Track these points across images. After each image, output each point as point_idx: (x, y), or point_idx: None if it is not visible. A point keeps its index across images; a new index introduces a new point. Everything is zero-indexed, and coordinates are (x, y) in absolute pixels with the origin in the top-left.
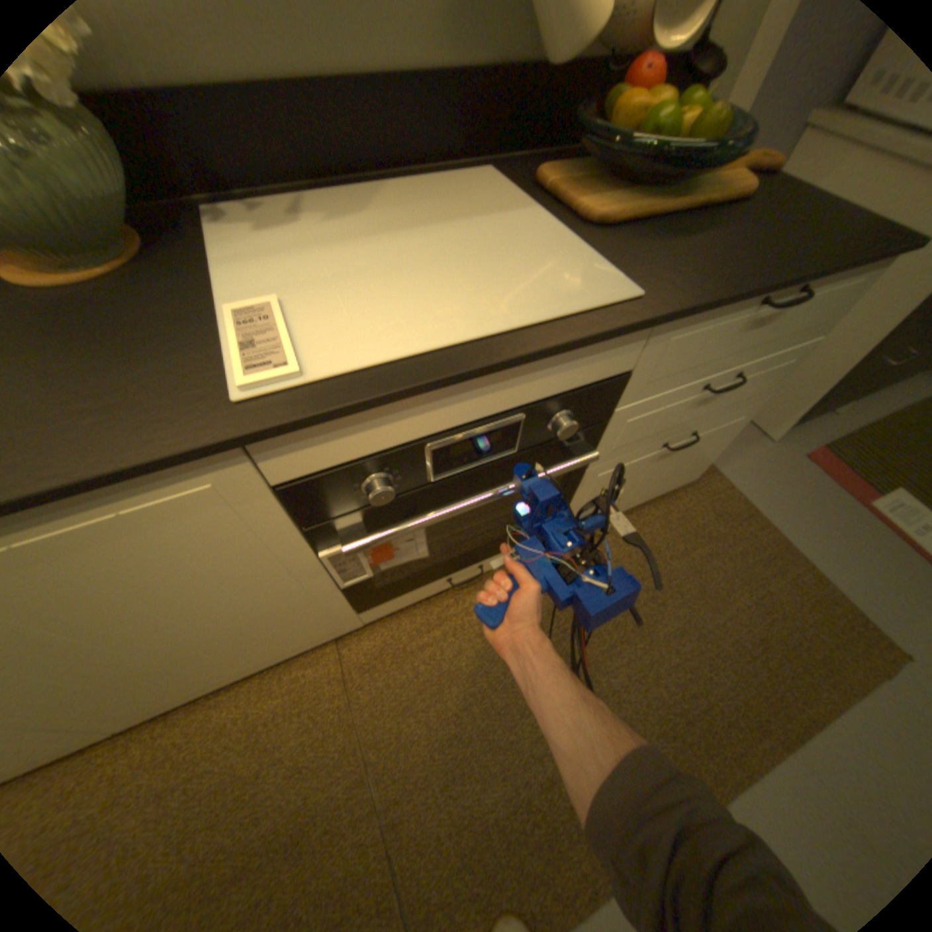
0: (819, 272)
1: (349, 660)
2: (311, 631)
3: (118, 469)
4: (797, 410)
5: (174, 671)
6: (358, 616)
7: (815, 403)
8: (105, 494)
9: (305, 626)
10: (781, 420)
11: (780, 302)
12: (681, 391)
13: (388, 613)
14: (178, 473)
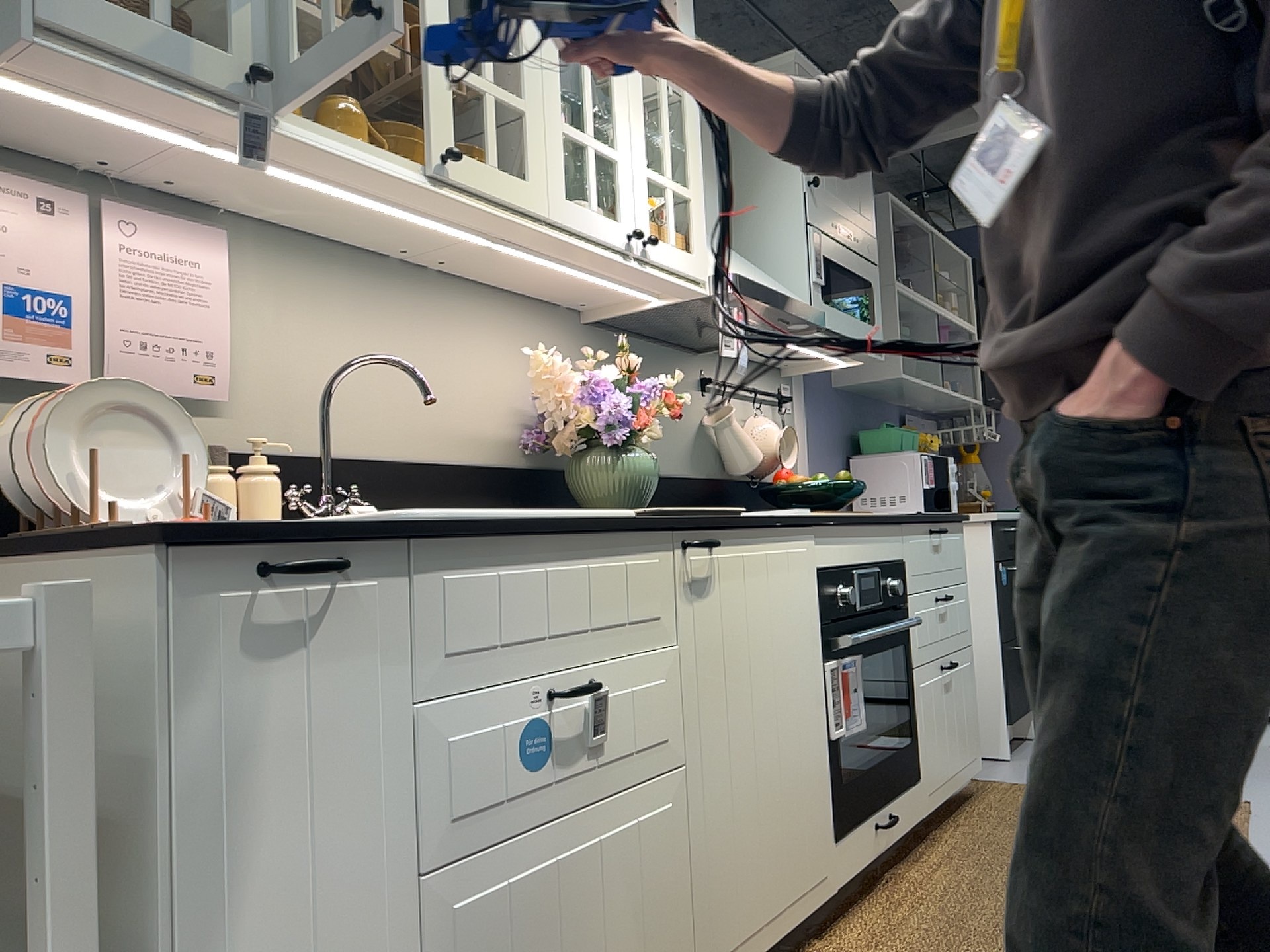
0: (944, 517)
1: (849, 947)
2: (816, 845)
3: (799, 519)
4: (1001, 736)
5: (759, 829)
6: (835, 853)
7: (1008, 730)
8: (789, 537)
9: (815, 821)
10: (999, 749)
11: (940, 529)
12: (929, 598)
13: (849, 880)
14: (803, 536)
